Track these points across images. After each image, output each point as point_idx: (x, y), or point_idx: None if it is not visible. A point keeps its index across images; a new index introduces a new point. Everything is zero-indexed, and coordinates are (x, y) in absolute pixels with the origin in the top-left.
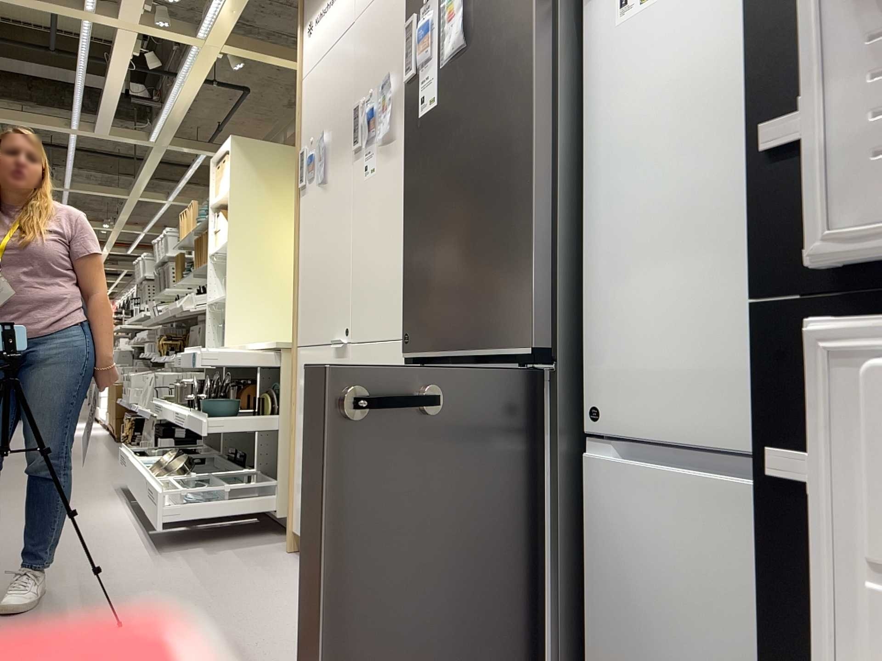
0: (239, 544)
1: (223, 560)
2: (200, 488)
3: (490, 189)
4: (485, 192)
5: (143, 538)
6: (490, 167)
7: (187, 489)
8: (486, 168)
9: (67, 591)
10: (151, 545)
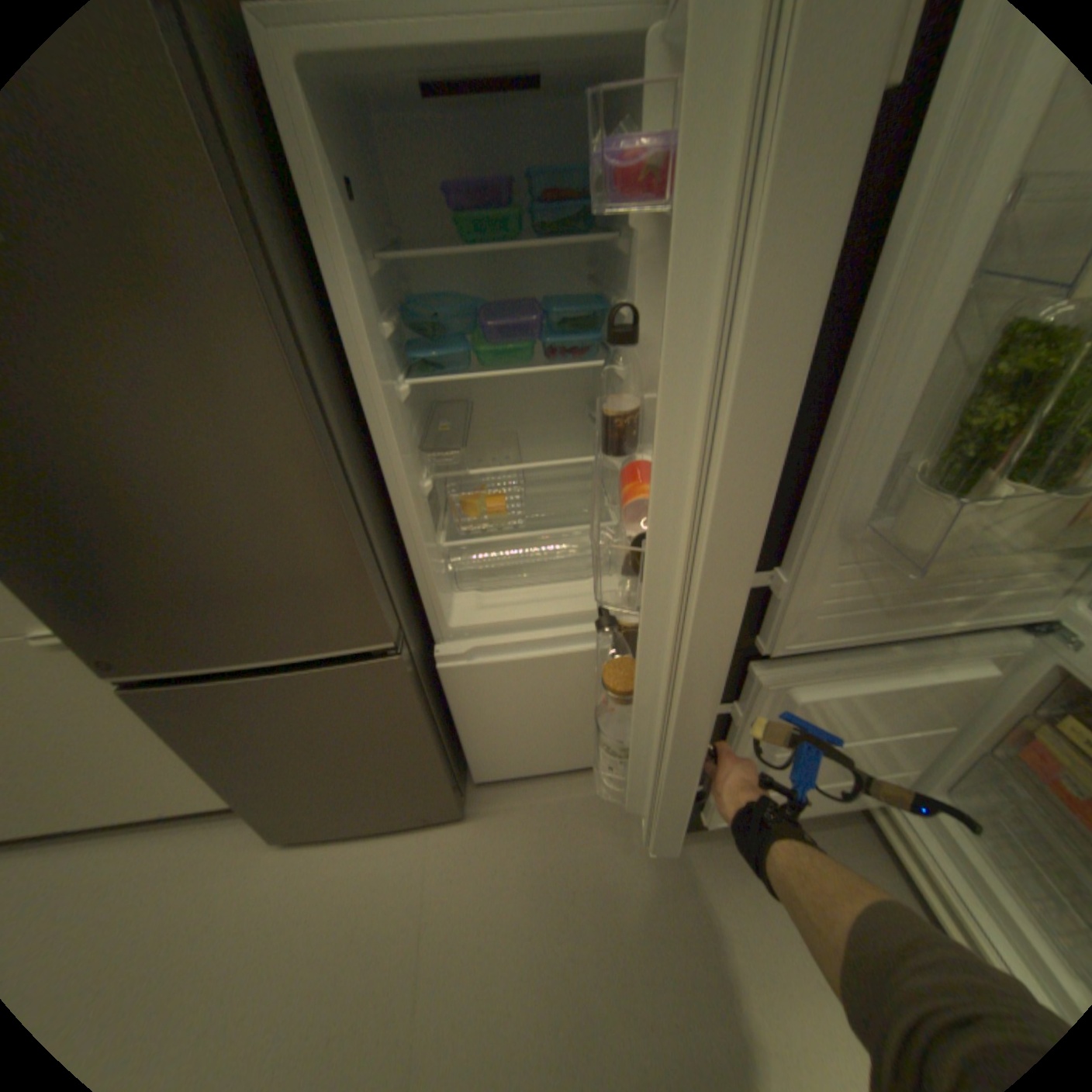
0: None
1: None
2: None
3: (239, 503)
4: (227, 506)
5: None
6: (225, 475)
7: None
8: (213, 475)
9: None
10: None
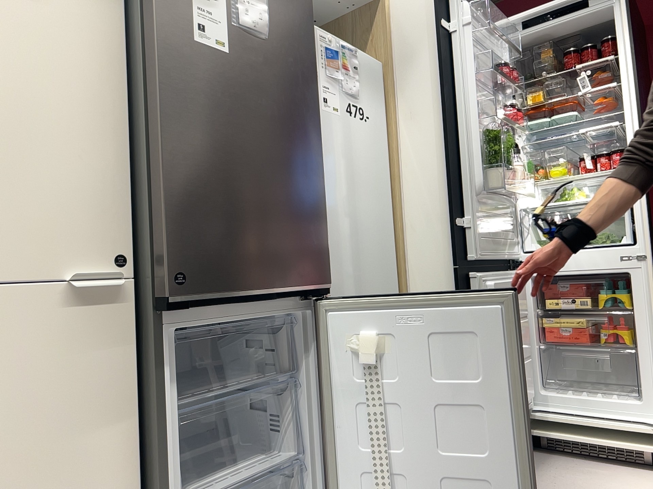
0: None
1: None
2: None
3: (294, 166)
4: (289, 166)
5: None
6: (293, 150)
7: None
8: (289, 148)
9: None
10: None
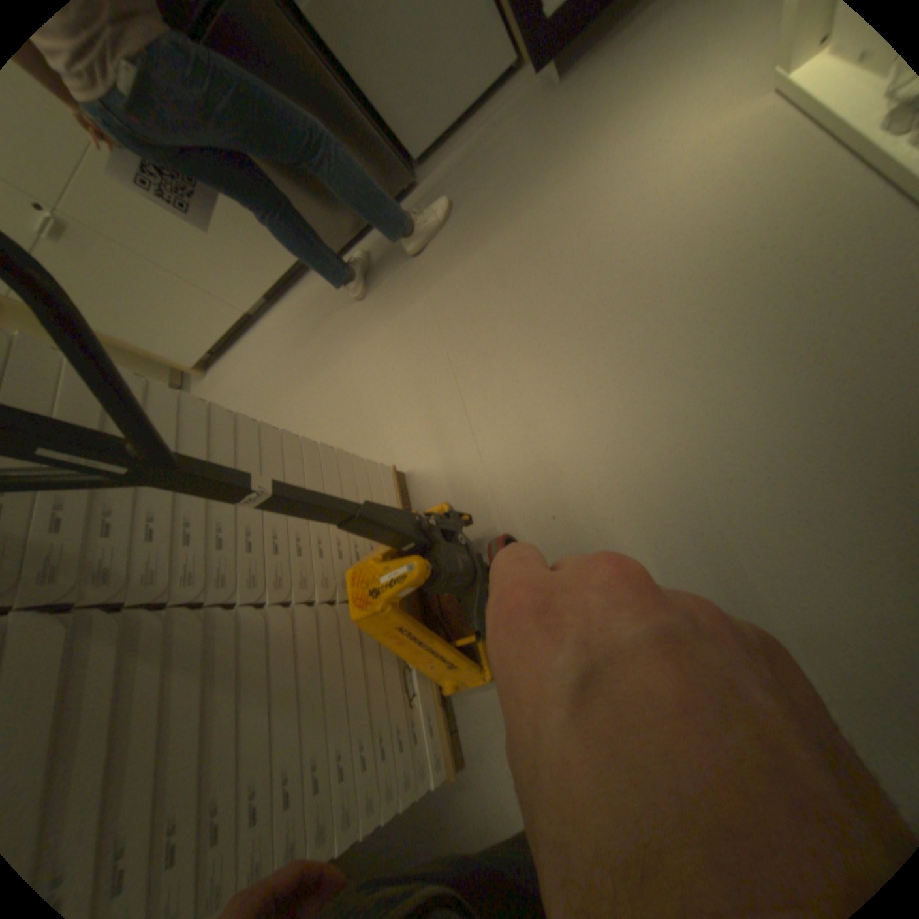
0: None
1: None
2: None
3: None
4: None
5: None
6: None
7: None
8: None
9: None
10: None
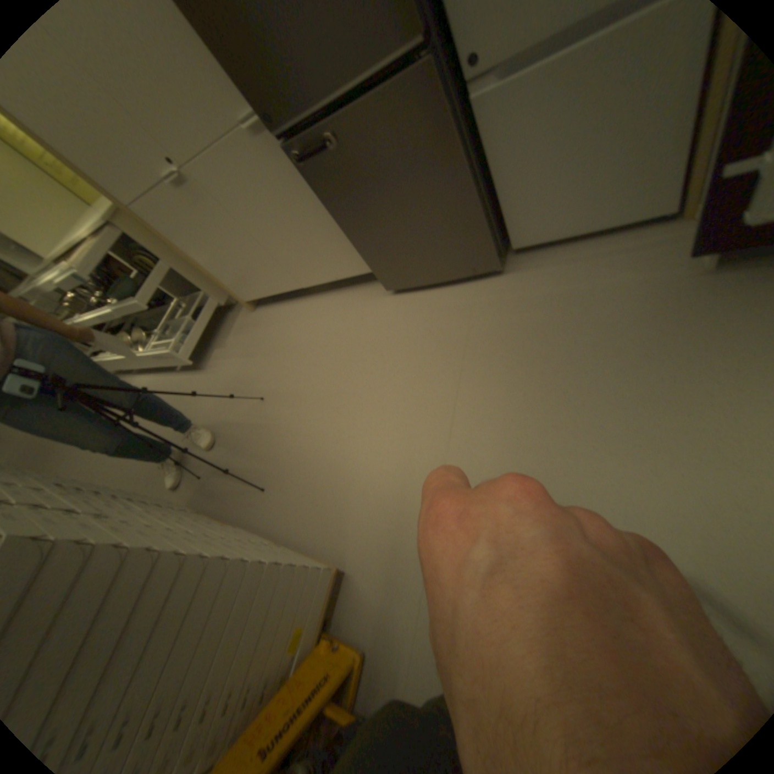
0: (226, 330)
1: (236, 342)
2: (168, 333)
3: None
4: None
5: (182, 374)
6: None
7: (169, 339)
8: None
9: (208, 415)
10: (193, 371)
